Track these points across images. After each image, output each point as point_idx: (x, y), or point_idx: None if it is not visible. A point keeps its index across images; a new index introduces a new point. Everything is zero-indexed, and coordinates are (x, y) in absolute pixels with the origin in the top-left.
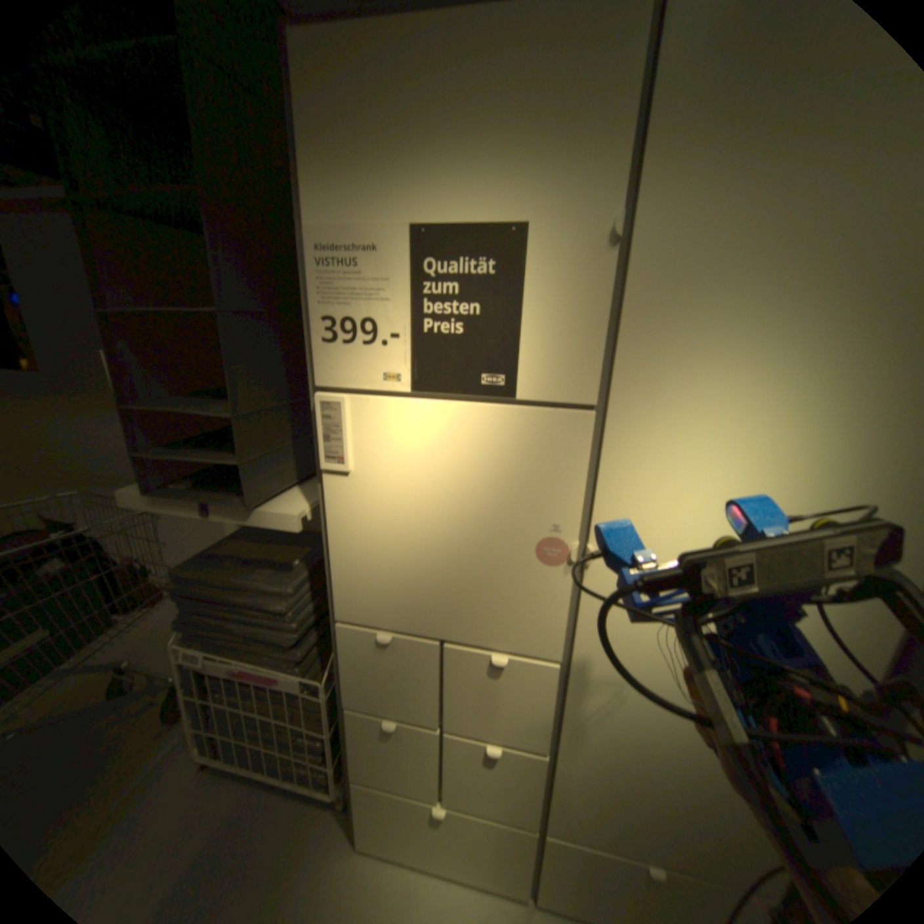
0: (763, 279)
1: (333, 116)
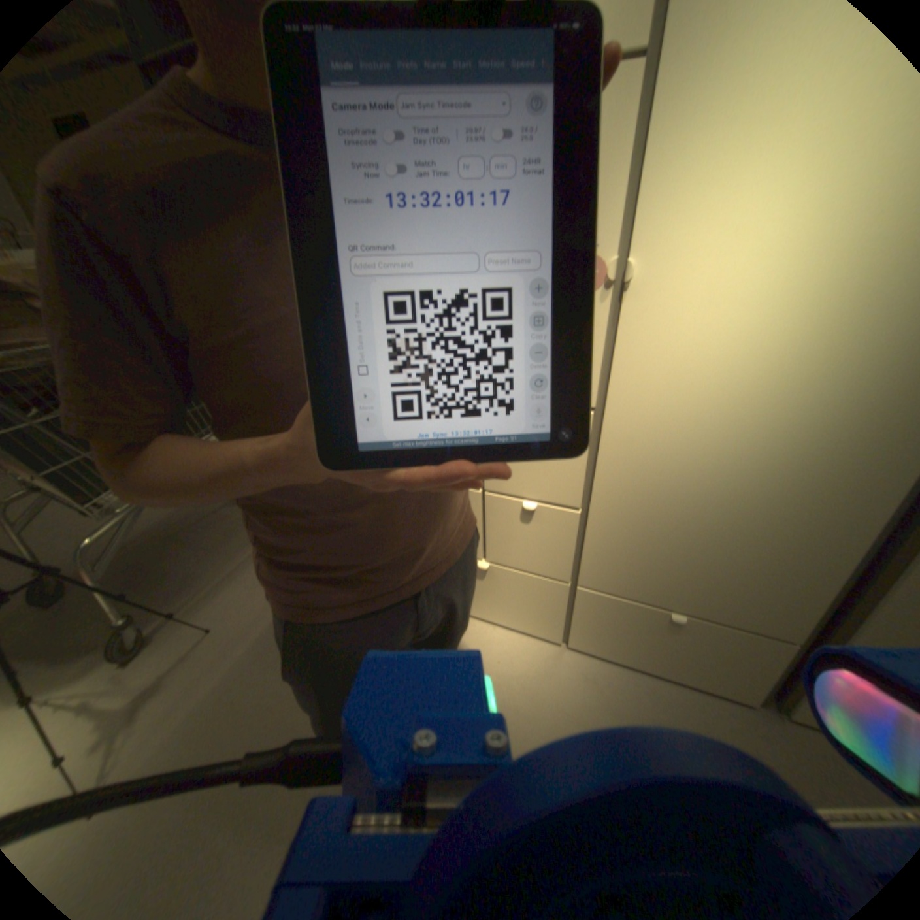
0: None
1: None
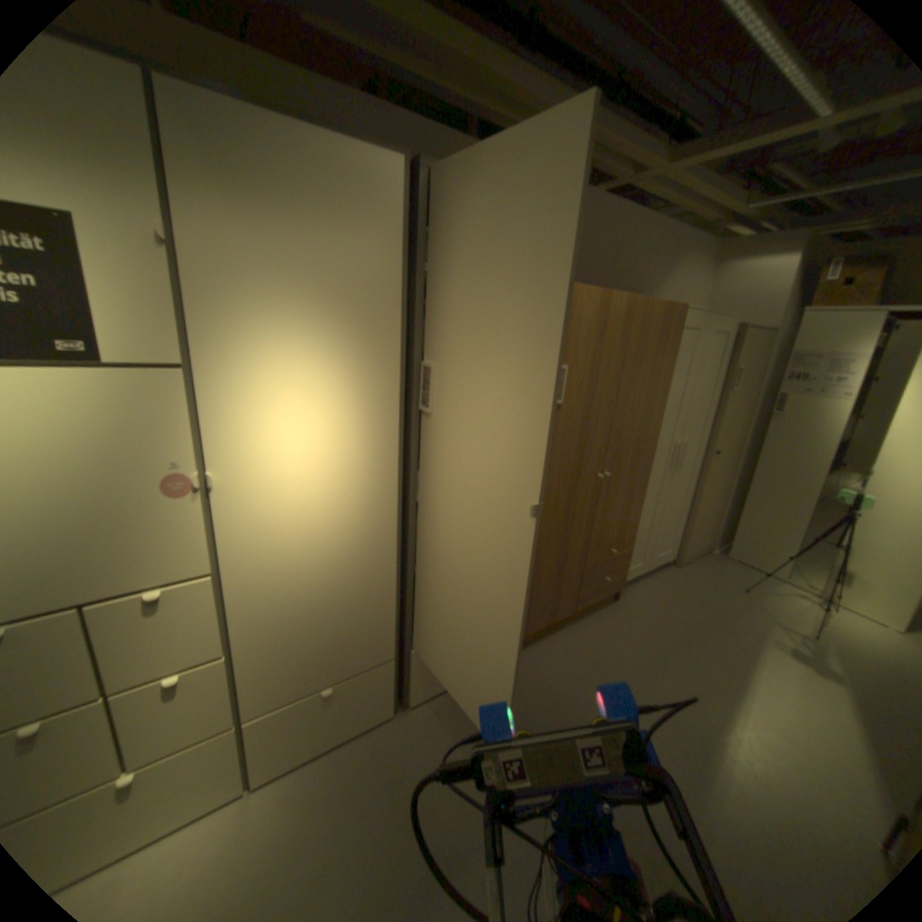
0: (275, 281)
1: None
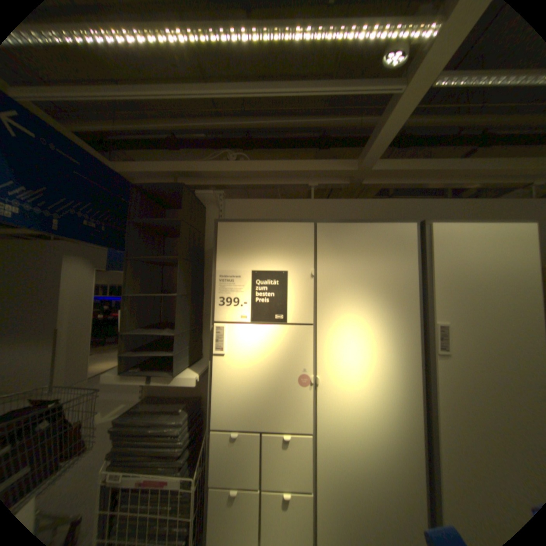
0: (352, 287)
1: (230, 243)
